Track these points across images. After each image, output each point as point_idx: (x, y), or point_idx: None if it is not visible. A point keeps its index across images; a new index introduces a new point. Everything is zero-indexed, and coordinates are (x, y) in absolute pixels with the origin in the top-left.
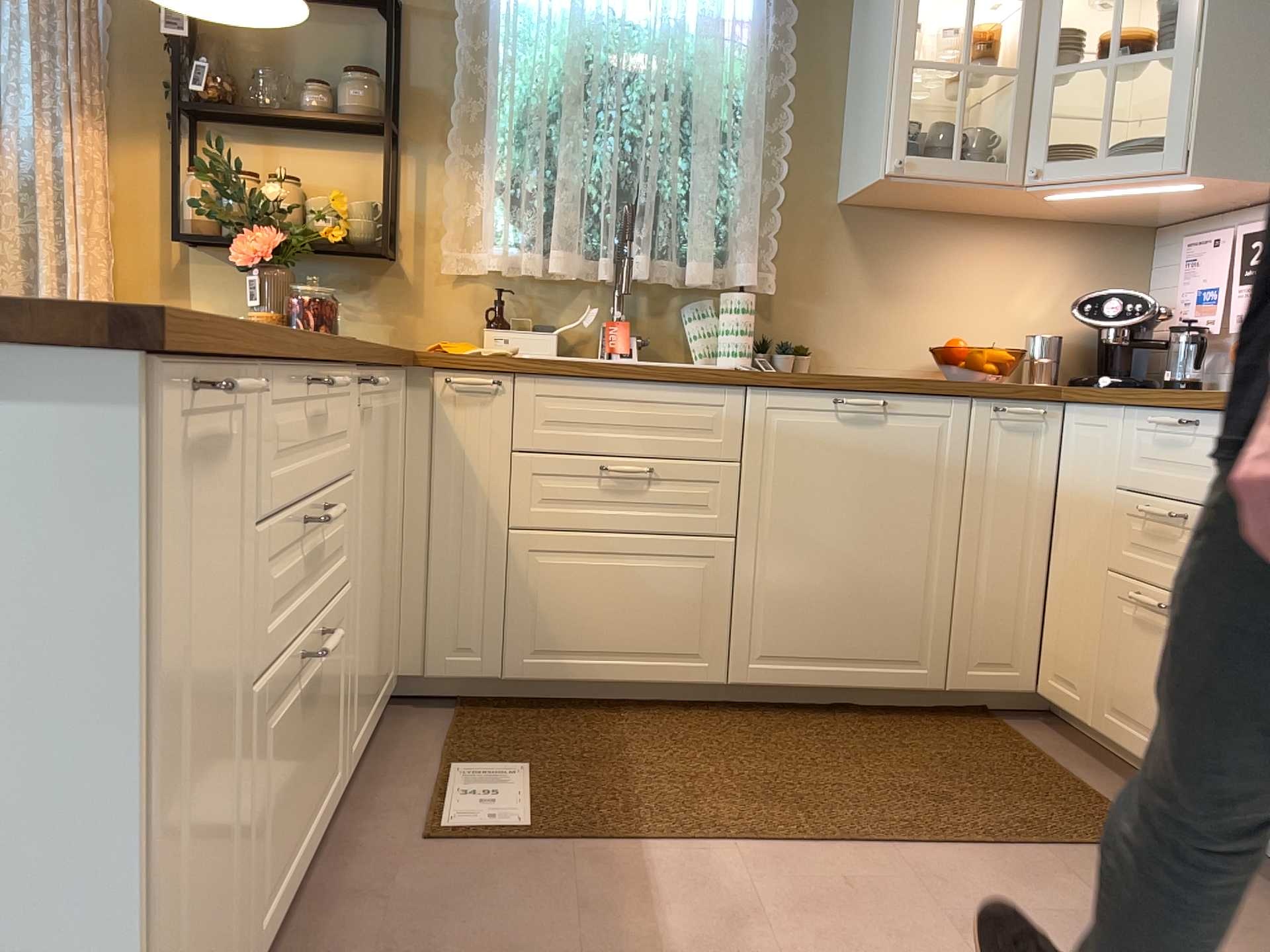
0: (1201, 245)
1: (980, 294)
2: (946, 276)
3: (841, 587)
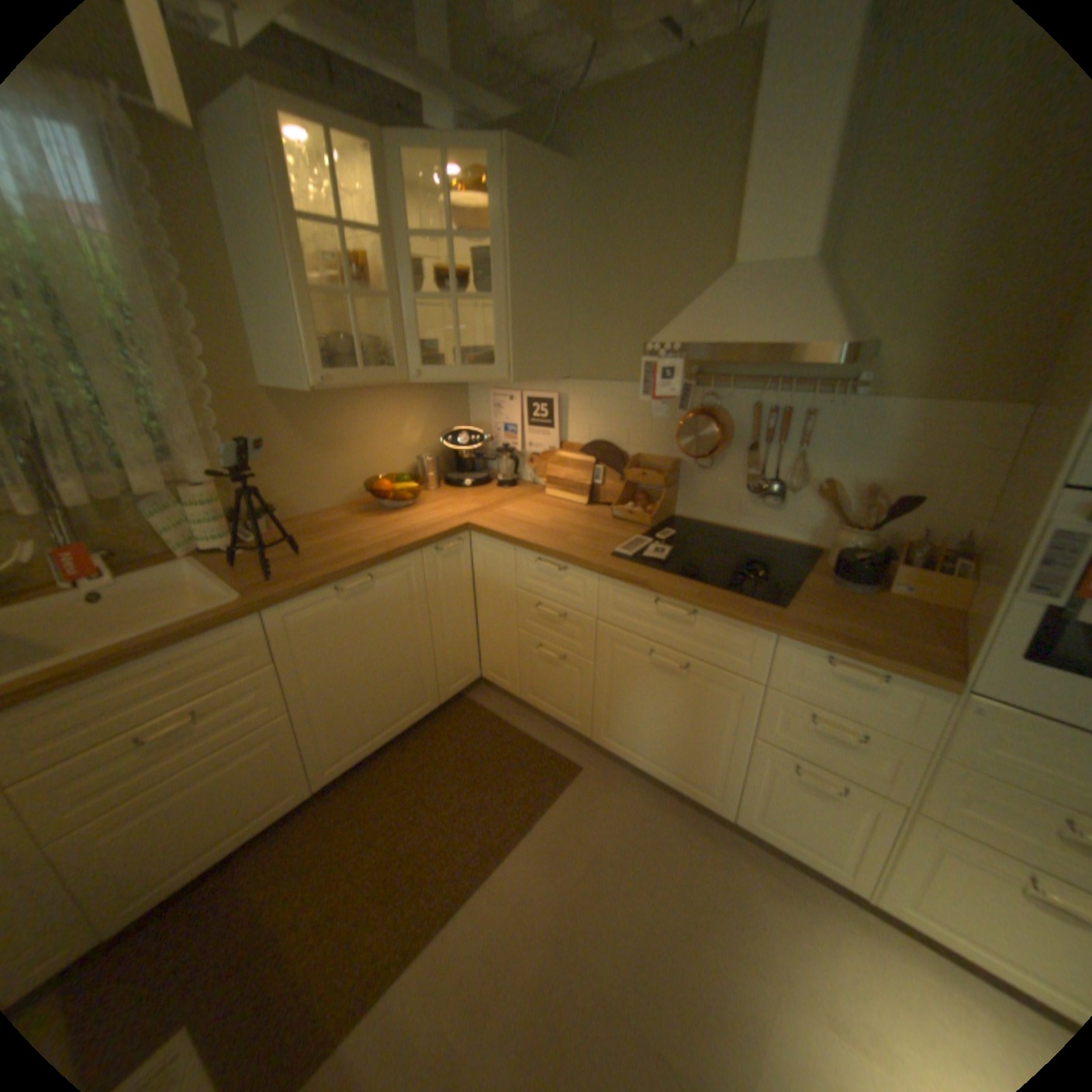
0: (500, 397)
1: (380, 436)
2: (355, 429)
3: (371, 696)
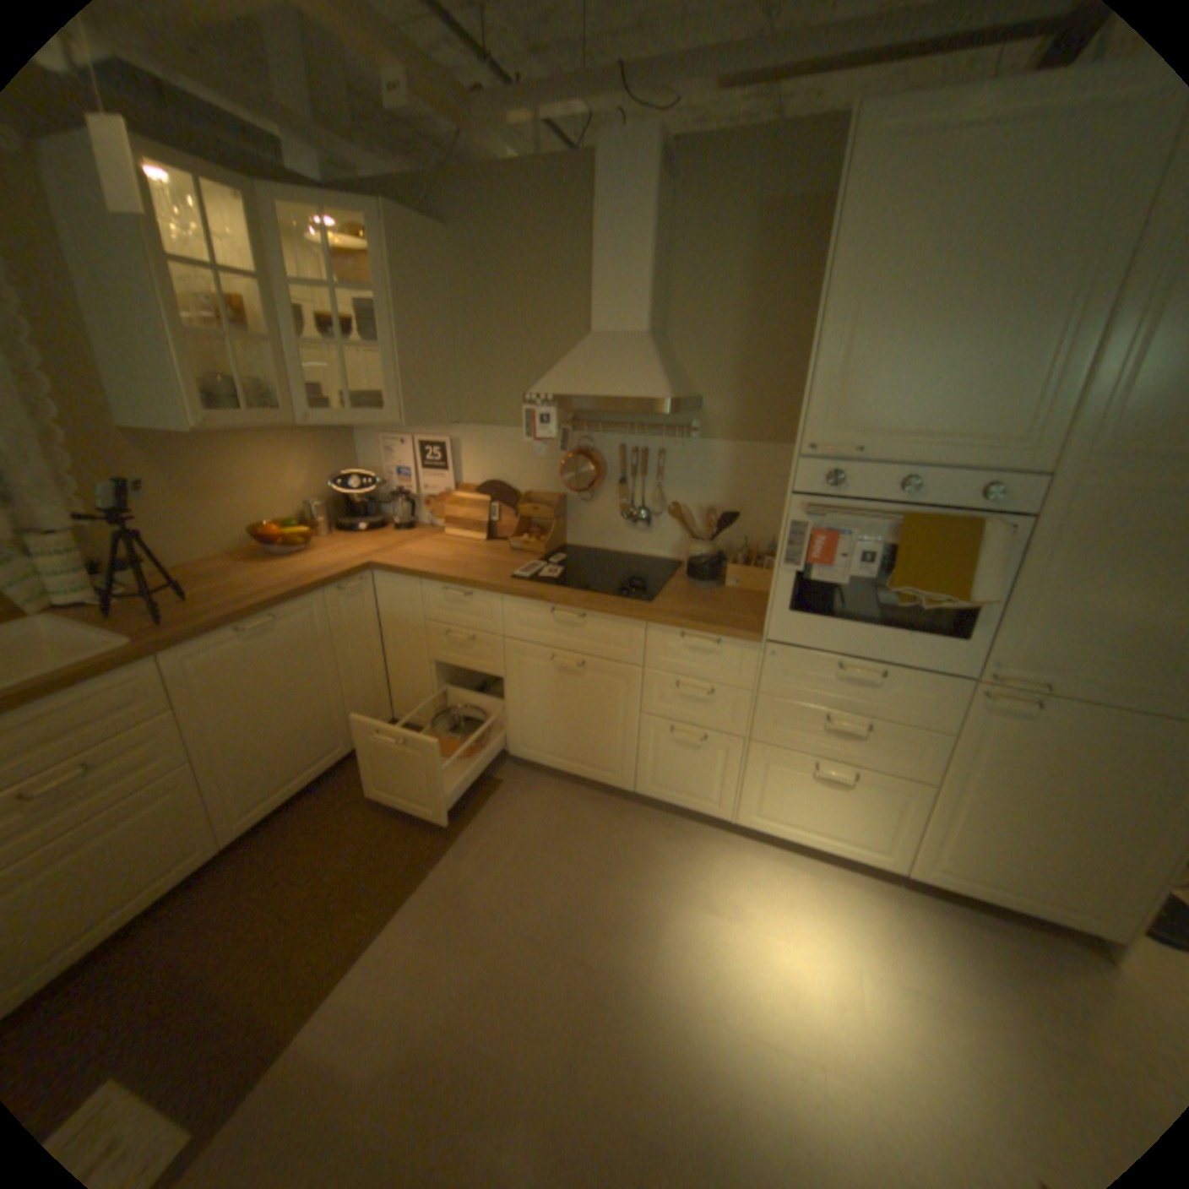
0: (391, 441)
1: (260, 480)
2: (232, 473)
3: (279, 741)
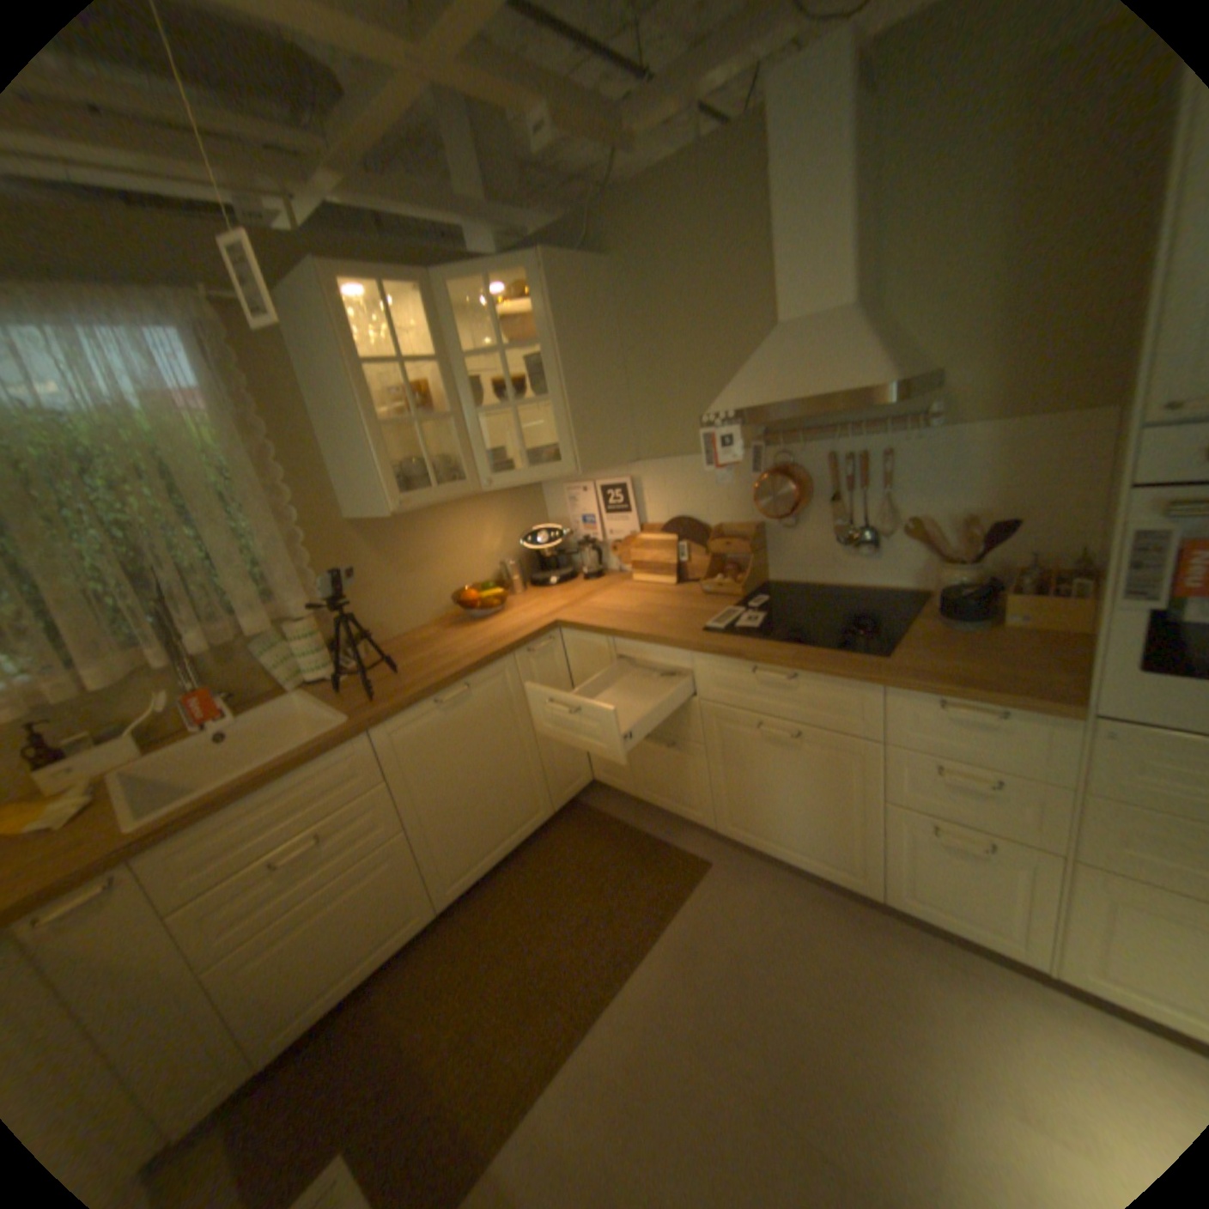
0: (573, 491)
1: (461, 548)
2: (436, 545)
3: (482, 808)
